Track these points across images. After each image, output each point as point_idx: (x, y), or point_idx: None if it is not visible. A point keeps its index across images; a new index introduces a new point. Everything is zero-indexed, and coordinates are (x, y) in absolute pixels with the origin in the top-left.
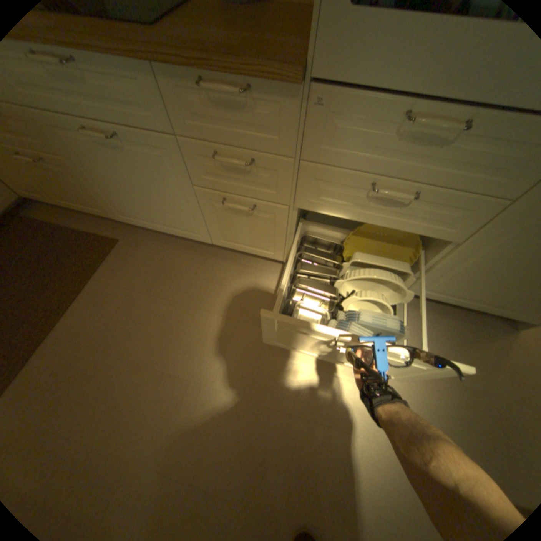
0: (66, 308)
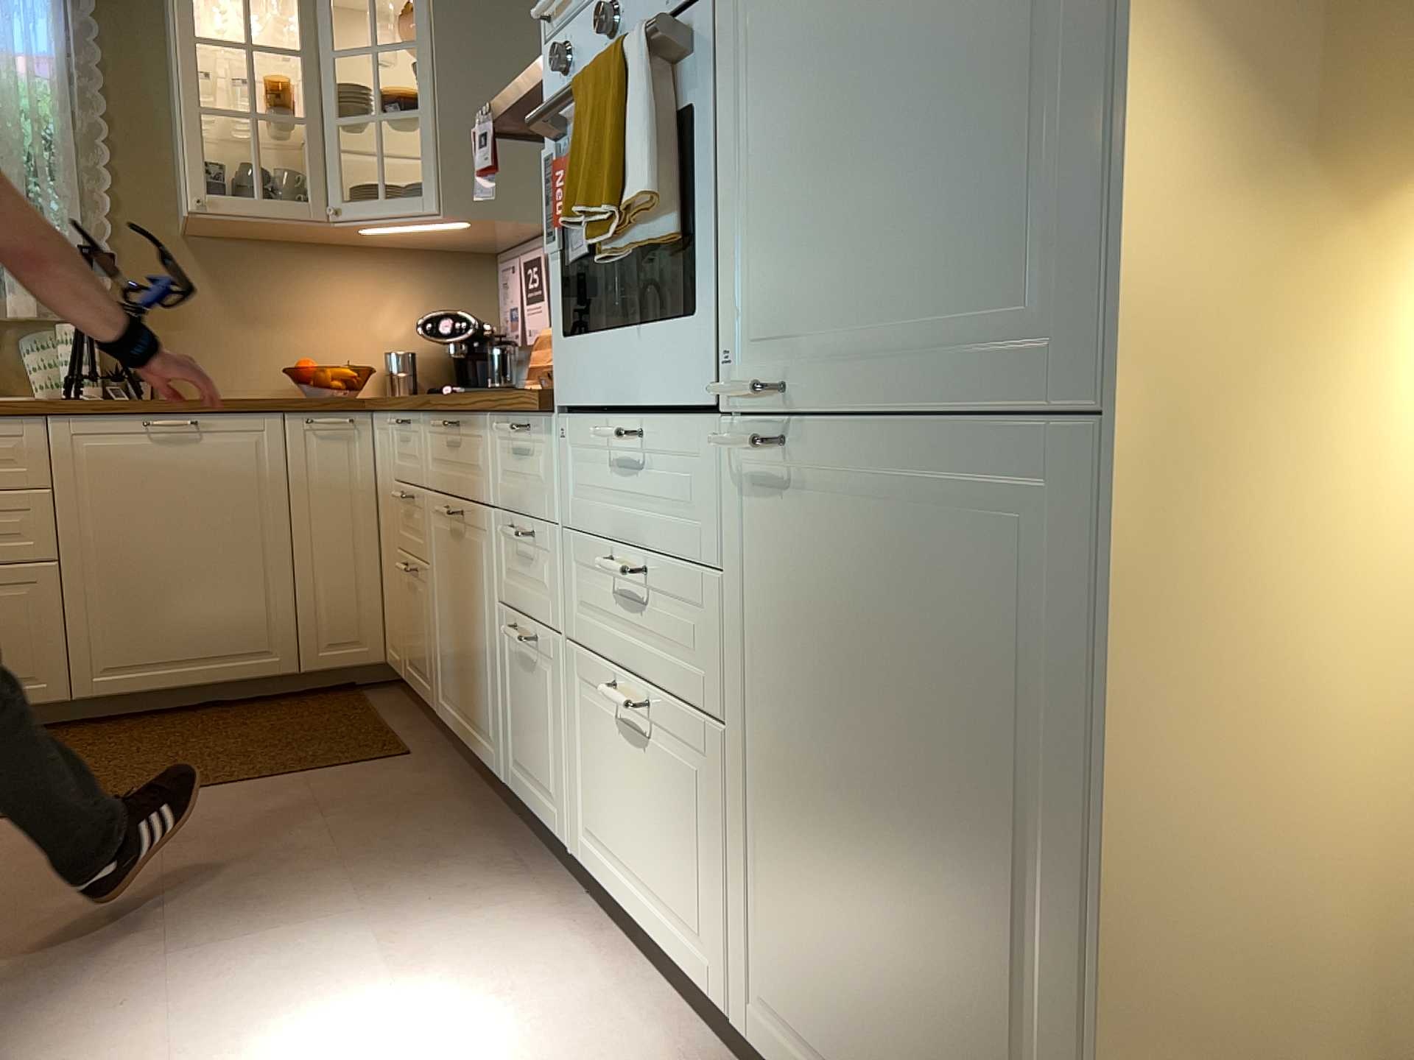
0: (223, 785)
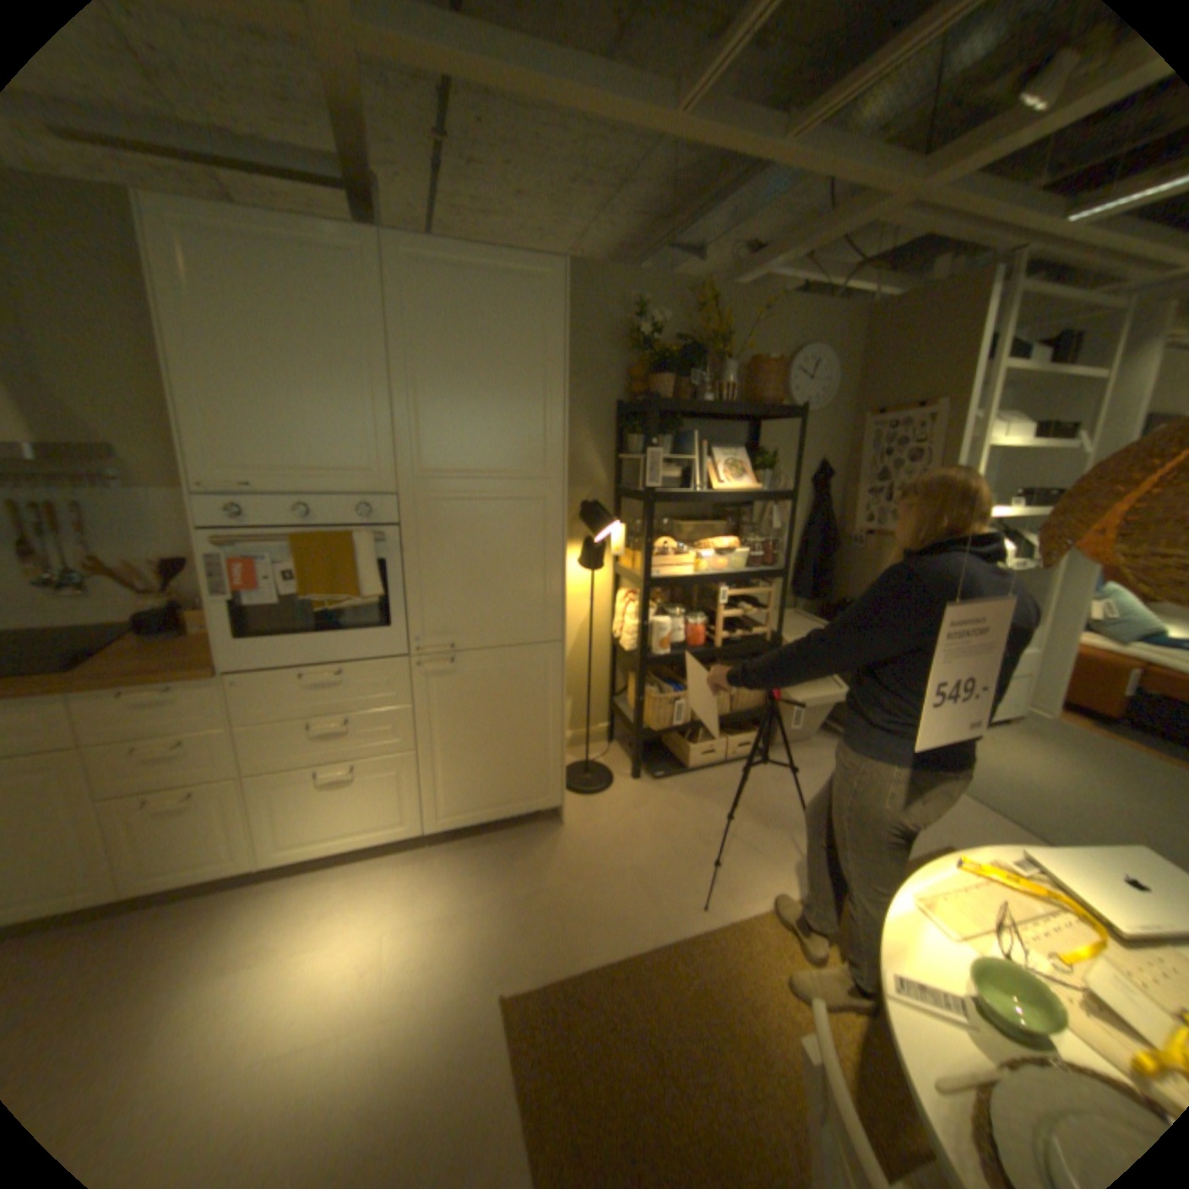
0: None
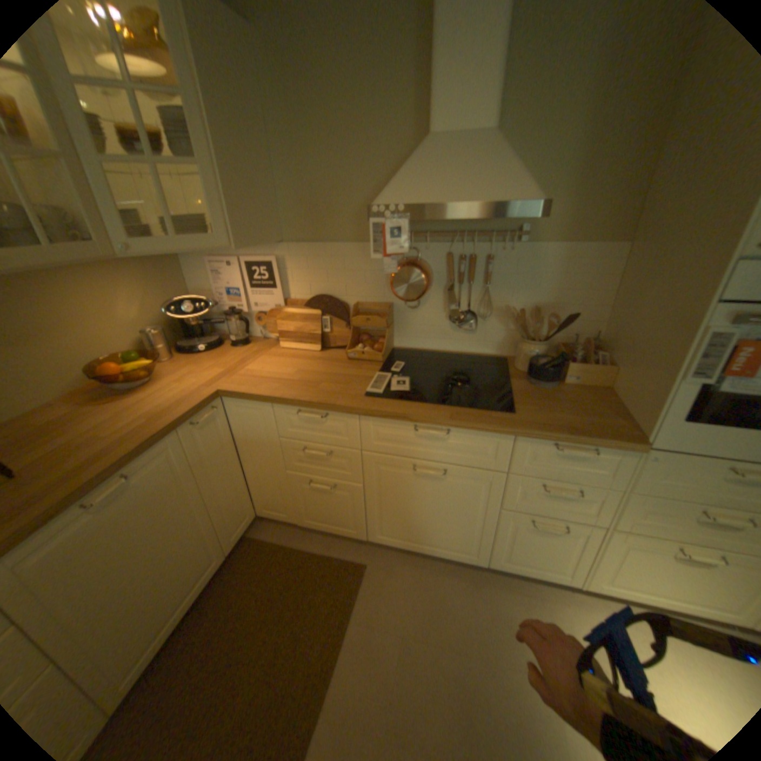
0: (331, 671)
